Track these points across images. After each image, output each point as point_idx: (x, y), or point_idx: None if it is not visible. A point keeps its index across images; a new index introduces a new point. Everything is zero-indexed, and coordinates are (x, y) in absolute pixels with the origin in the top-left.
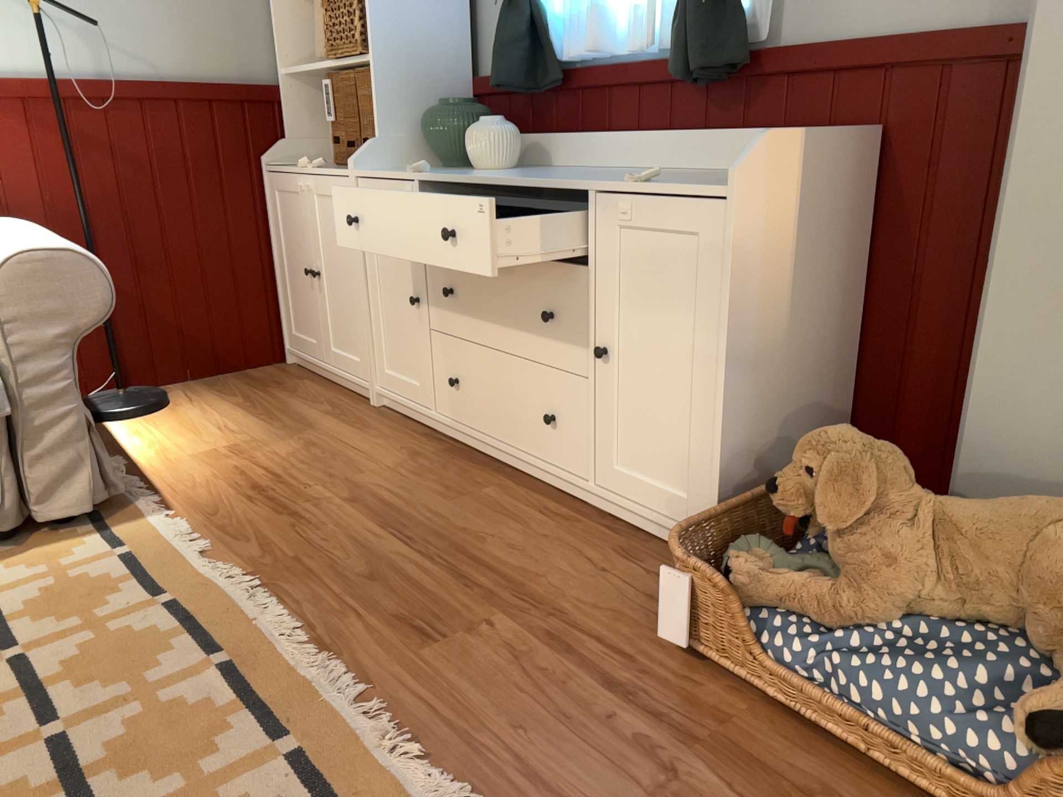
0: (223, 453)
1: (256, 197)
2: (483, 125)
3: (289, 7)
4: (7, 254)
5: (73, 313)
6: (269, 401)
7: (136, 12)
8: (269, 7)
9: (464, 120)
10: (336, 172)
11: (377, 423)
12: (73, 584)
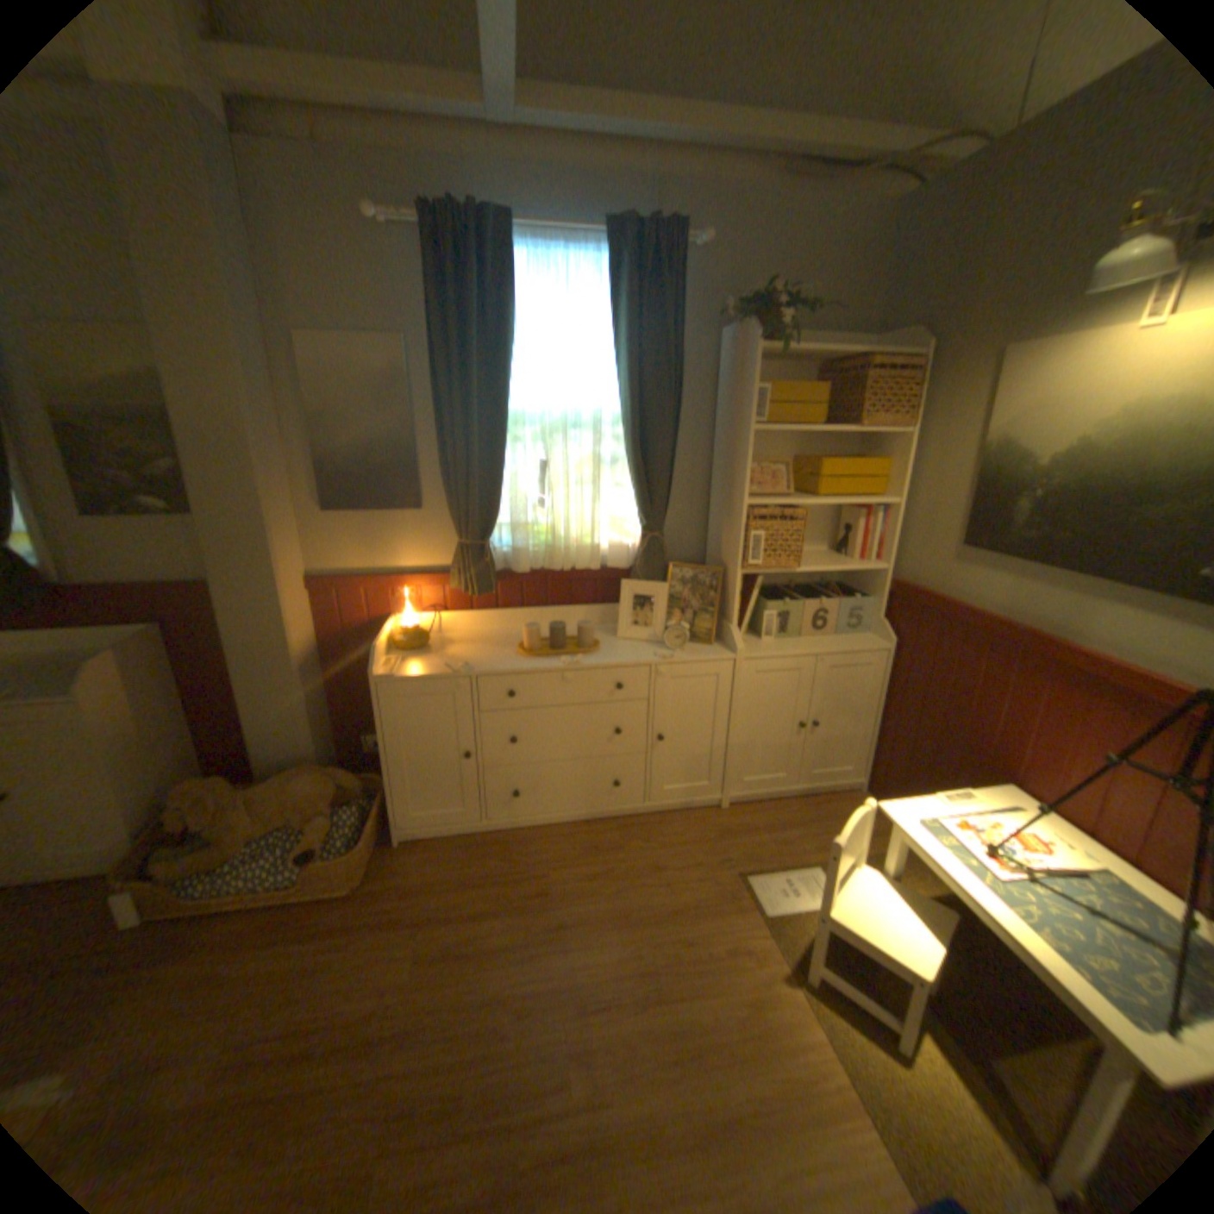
0: None
1: None
2: None
3: None
4: None
5: None
6: None
7: None
8: None
9: None
10: None
11: None
12: None
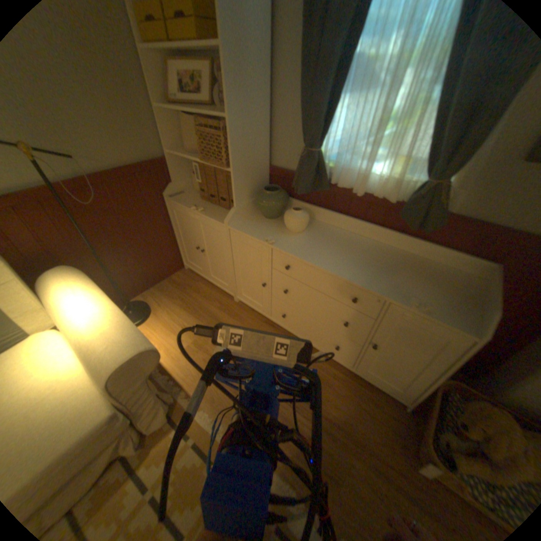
0: (193, 349)
1: (163, 209)
2: (296, 214)
3: (164, 112)
4: (103, 364)
5: (144, 372)
6: (192, 301)
7: (83, 130)
8: (152, 112)
9: (280, 202)
10: (214, 217)
11: (244, 314)
12: (182, 477)
